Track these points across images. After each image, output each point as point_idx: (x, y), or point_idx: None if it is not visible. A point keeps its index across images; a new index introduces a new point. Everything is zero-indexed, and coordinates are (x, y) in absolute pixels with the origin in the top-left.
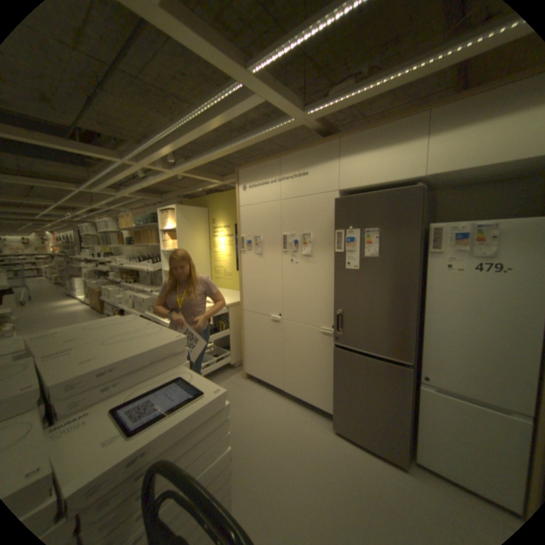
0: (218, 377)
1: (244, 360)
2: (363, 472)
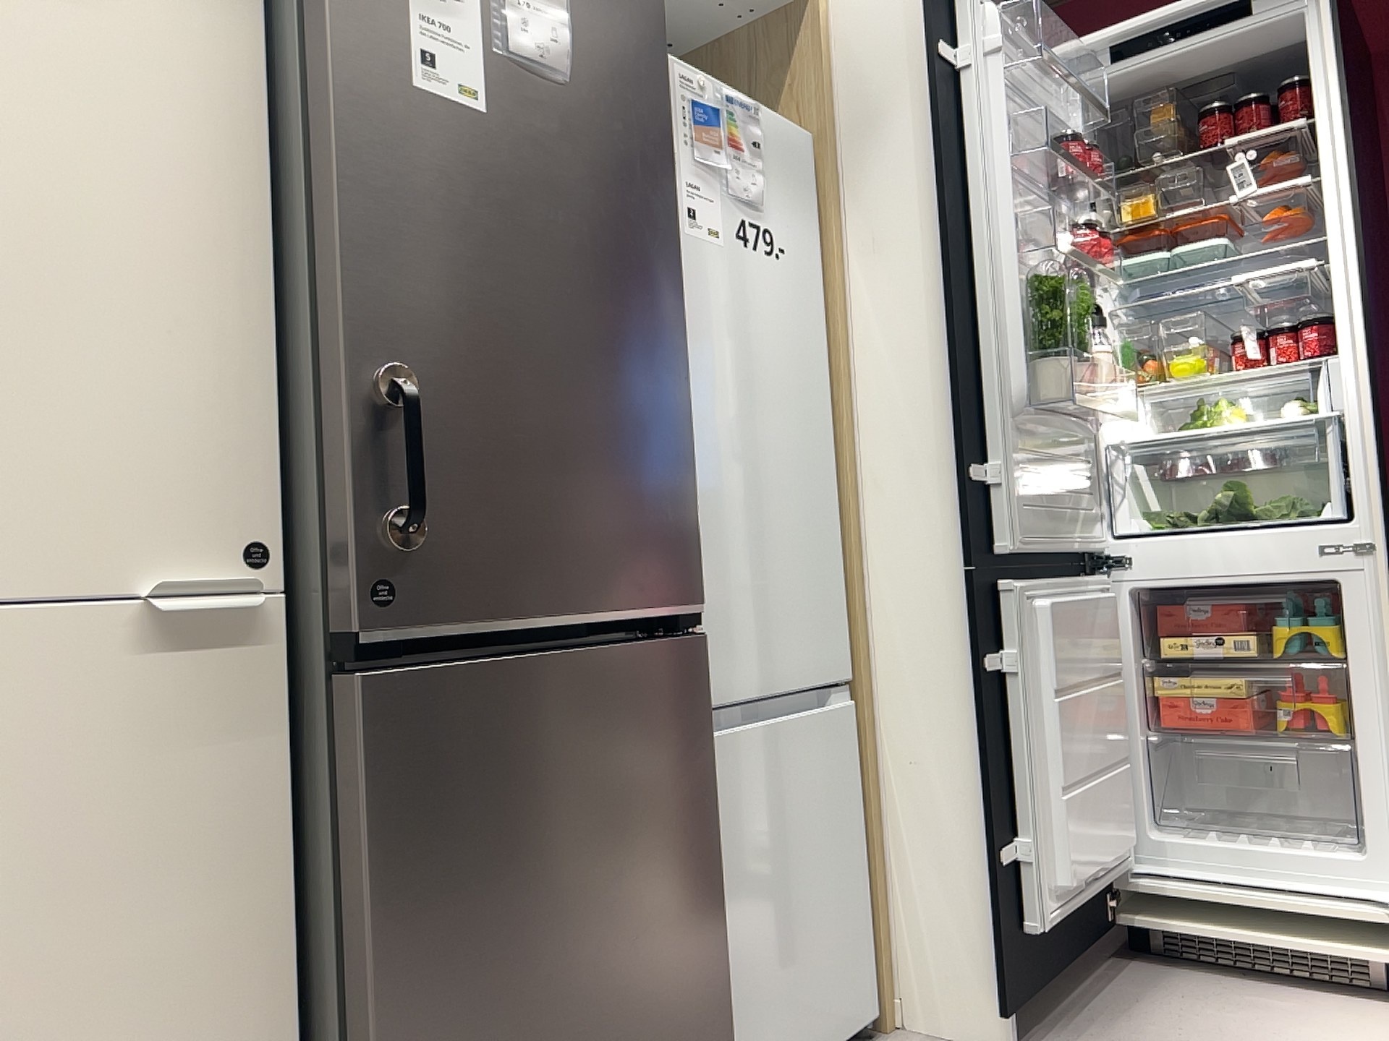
0: None
1: None
2: None
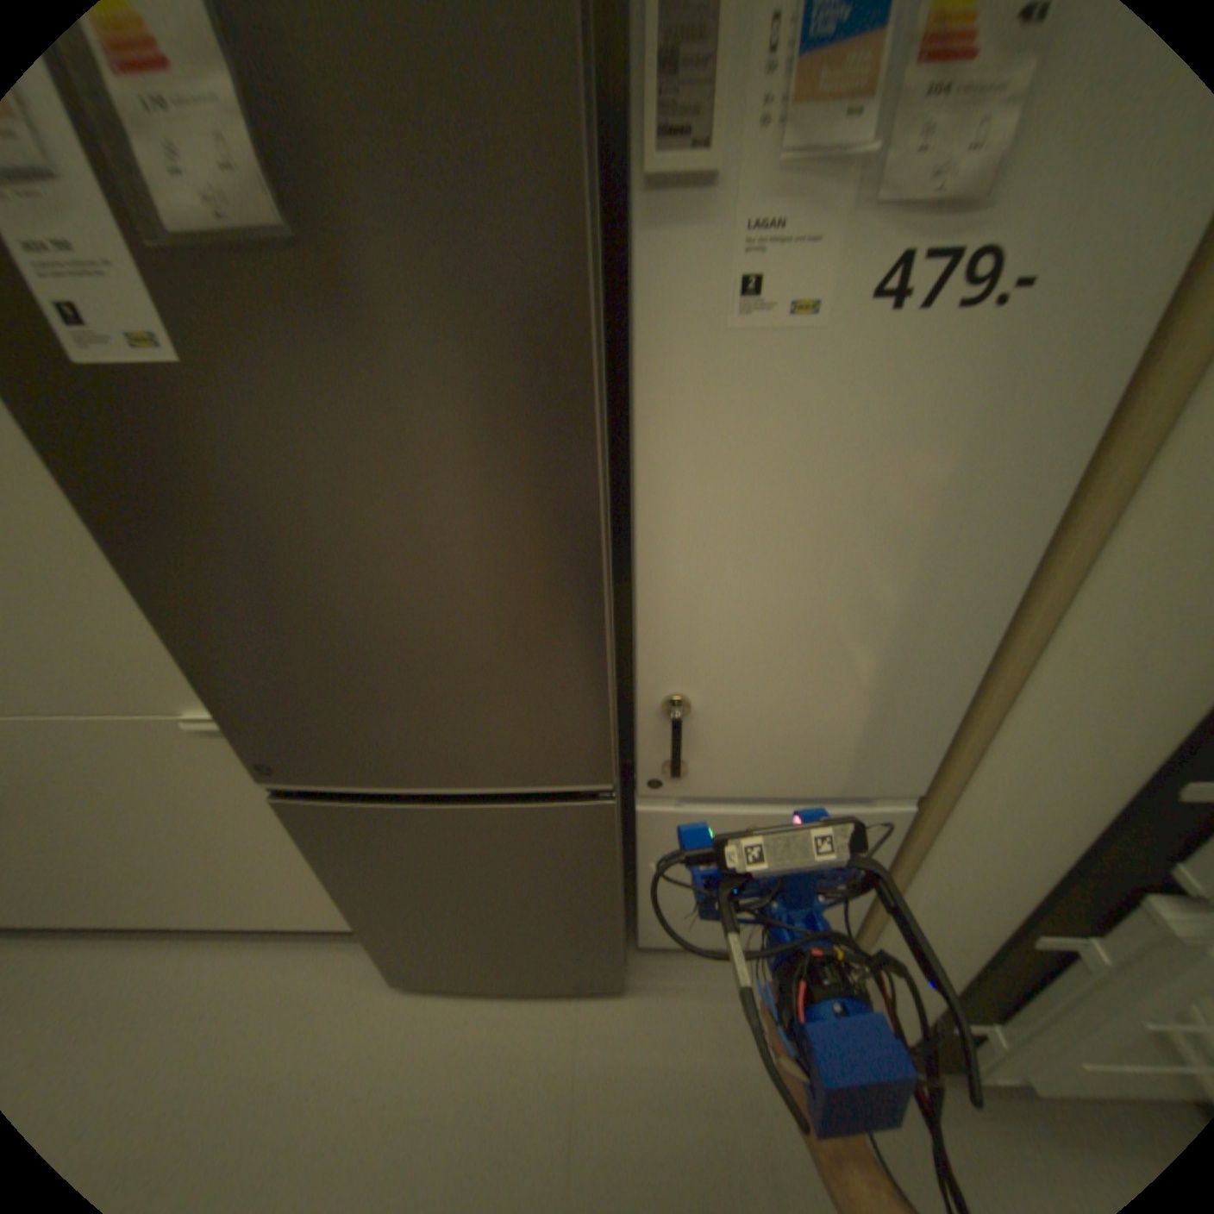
0: None
1: None
2: (507, 1090)
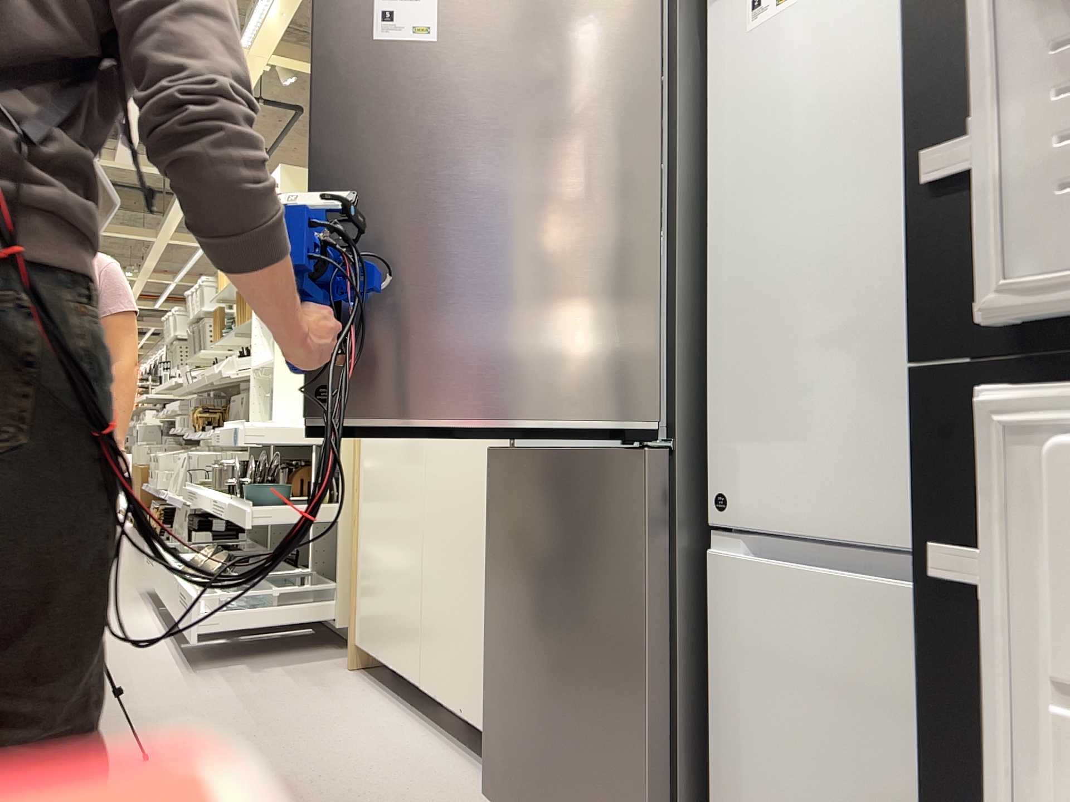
0: (282, 657)
1: (354, 599)
2: None
